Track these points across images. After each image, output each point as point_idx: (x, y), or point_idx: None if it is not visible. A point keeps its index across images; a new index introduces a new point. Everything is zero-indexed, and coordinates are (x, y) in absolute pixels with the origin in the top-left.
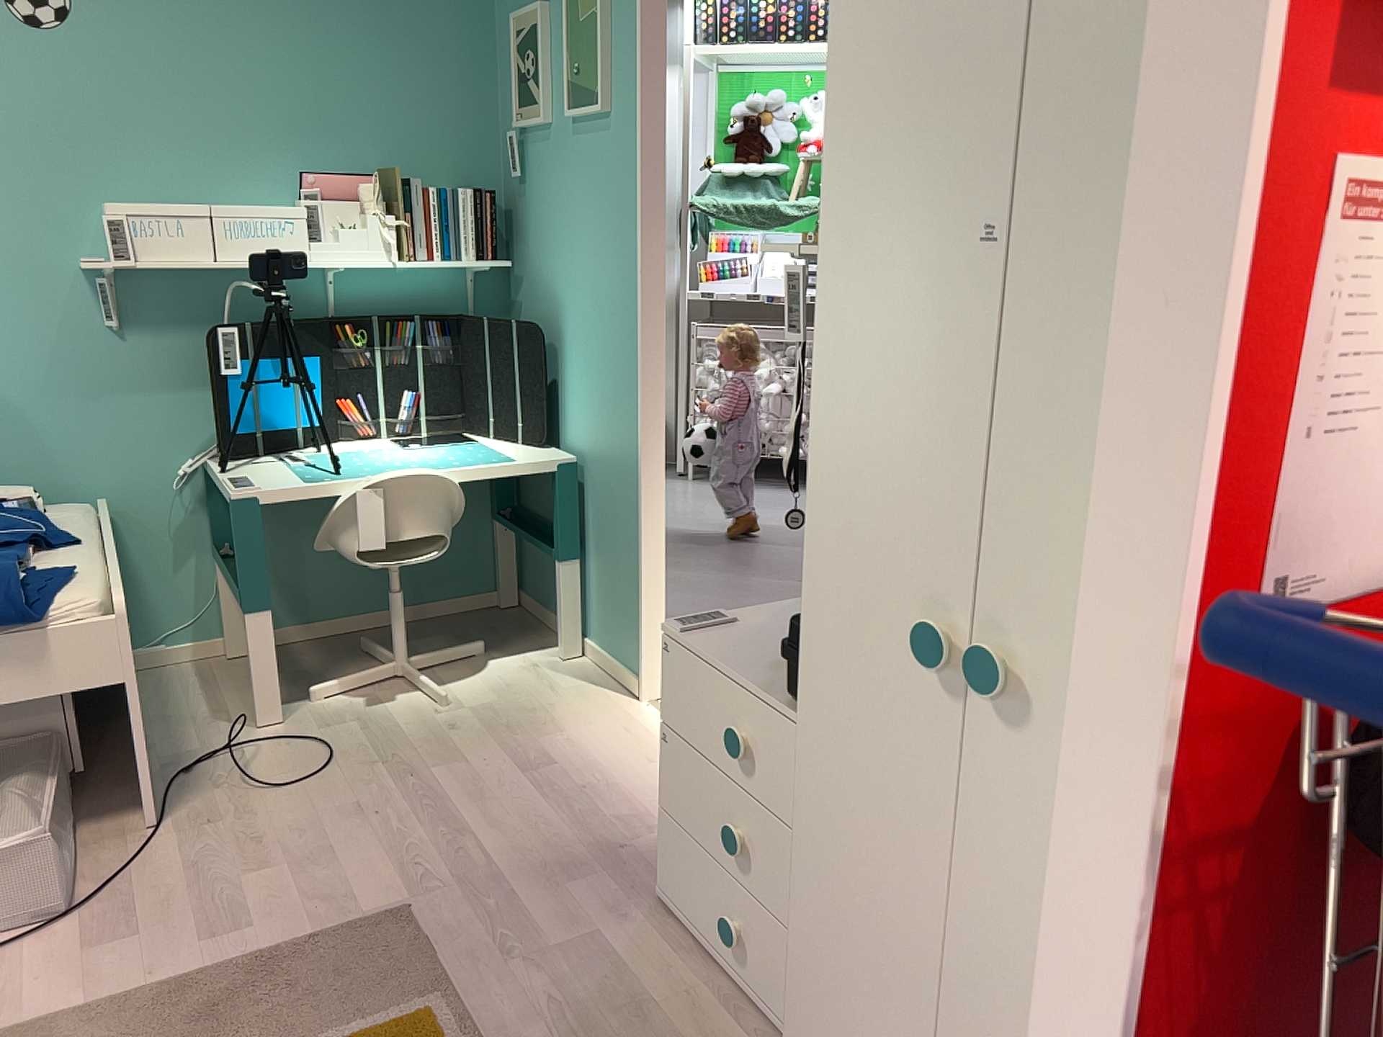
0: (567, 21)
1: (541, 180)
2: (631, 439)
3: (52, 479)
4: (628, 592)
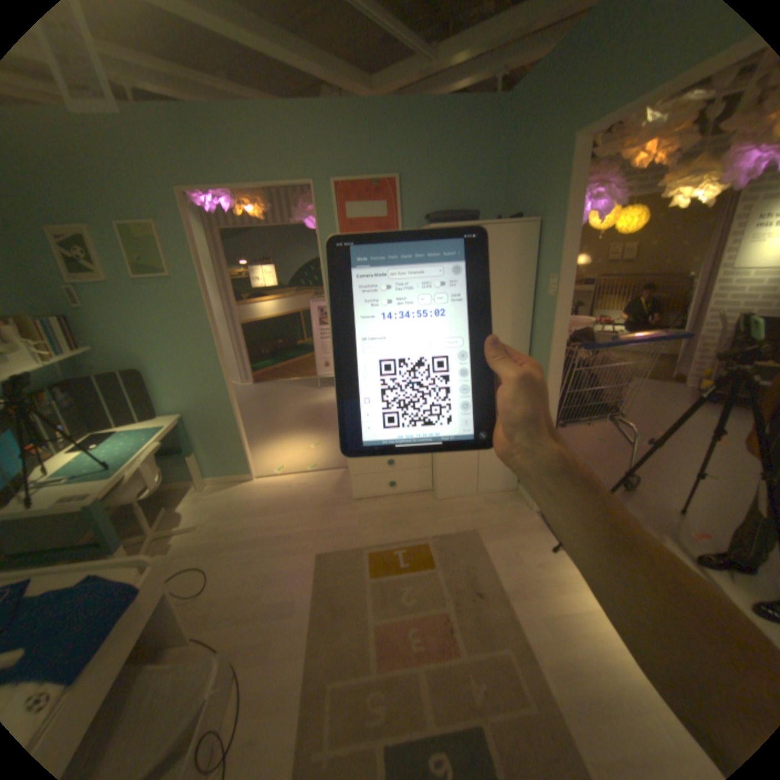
0: (121, 237)
1: (103, 307)
2: (221, 397)
3: None
4: (232, 449)
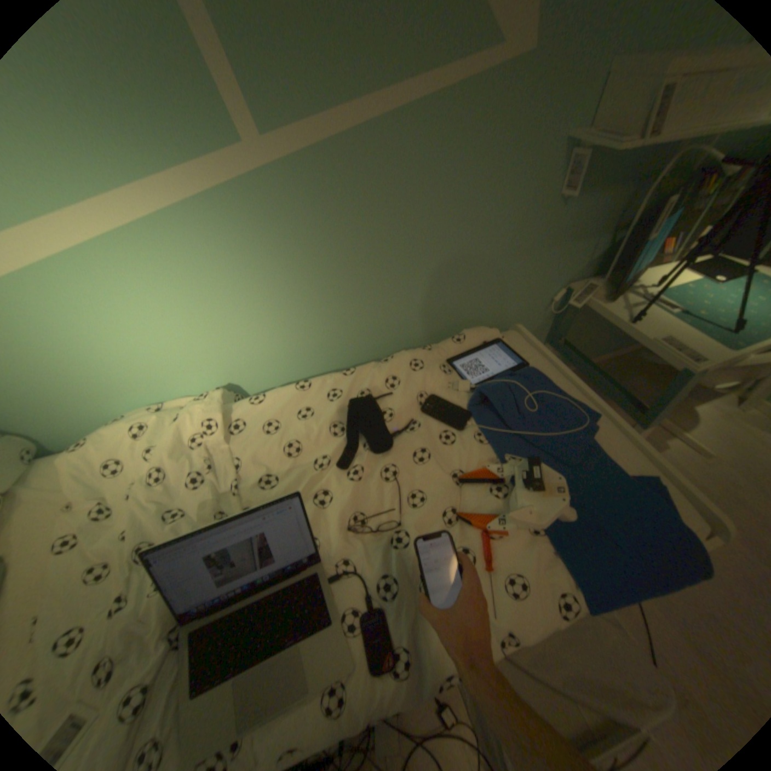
0: None
1: None
2: None
3: (488, 311)
4: None
